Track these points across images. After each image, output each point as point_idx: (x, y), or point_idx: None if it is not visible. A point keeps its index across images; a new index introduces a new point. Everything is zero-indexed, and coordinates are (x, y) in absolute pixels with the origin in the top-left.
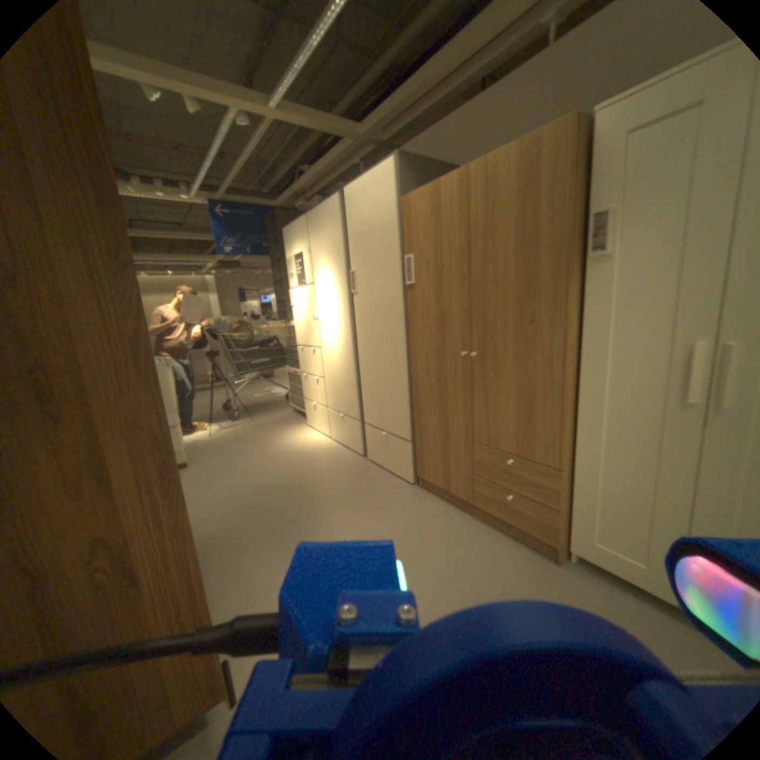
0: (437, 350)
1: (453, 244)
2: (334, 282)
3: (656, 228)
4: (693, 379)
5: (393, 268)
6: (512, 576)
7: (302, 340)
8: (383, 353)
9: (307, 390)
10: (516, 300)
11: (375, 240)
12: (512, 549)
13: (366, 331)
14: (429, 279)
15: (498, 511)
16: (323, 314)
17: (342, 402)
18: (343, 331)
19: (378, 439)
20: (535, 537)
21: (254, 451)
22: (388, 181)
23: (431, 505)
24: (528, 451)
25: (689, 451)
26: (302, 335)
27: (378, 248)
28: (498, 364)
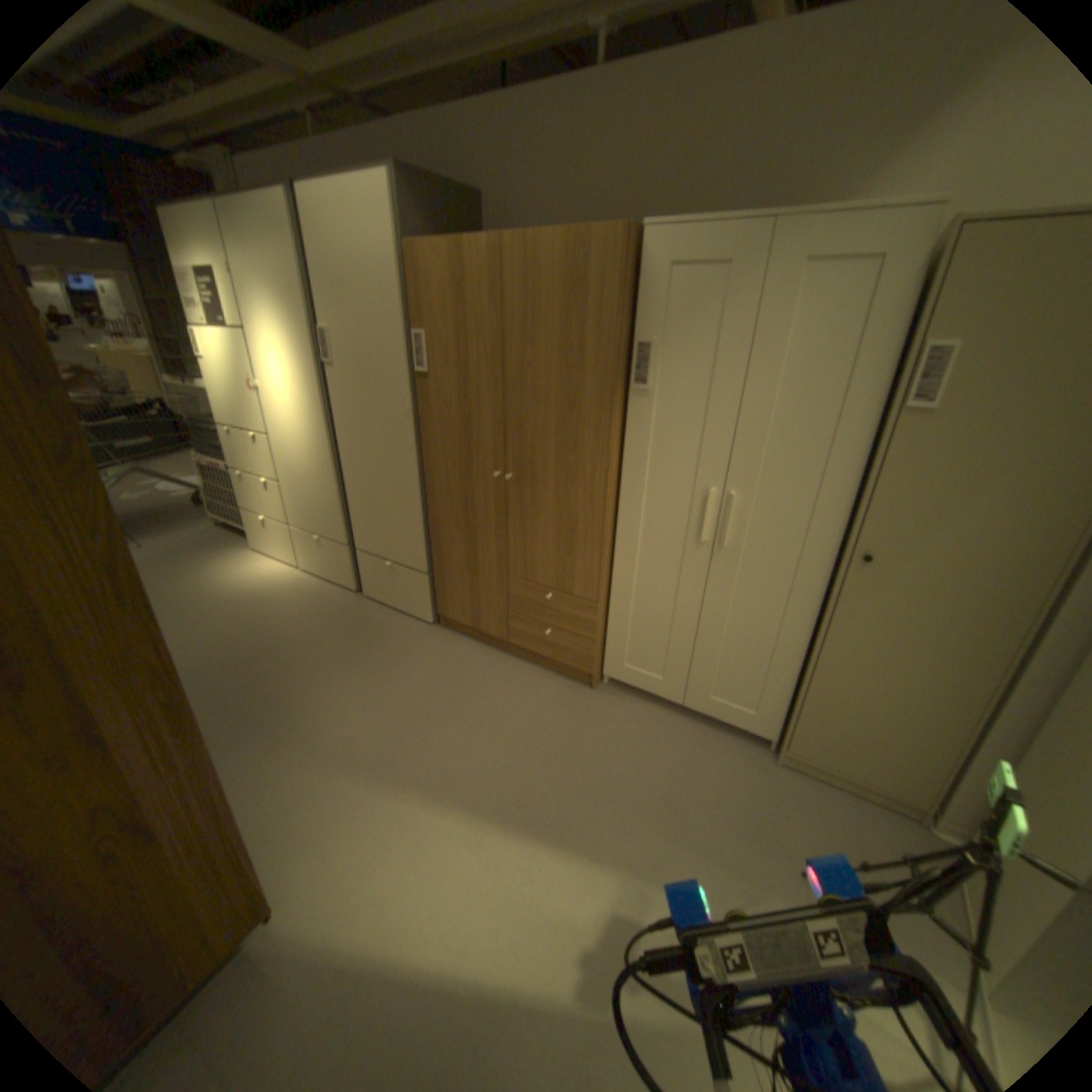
0: (465, 465)
1: (485, 335)
2: (291, 338)
3: (691, 374)
4: (707, 519)
5: (397, 344)
6: (553, 706)
7: (230, 418)
8: (385, 458)
9: (247, 497)
10: (560, 422)
11: (364, 294)
12: (551, 679)
13: (355, 424)
14: (453, 372)
15: (538, 644)
16: (272, 384)
17: (318, 520)
18: (313, 417)
19: (381, 570)
20: (574, 664)
21: (168, 601)
22: (383, 209)
23: (460, 645)
24: (570, 583)
25: (700, 579)
26: (228, 410)
27: (370, 306)
28: (539, 491)
